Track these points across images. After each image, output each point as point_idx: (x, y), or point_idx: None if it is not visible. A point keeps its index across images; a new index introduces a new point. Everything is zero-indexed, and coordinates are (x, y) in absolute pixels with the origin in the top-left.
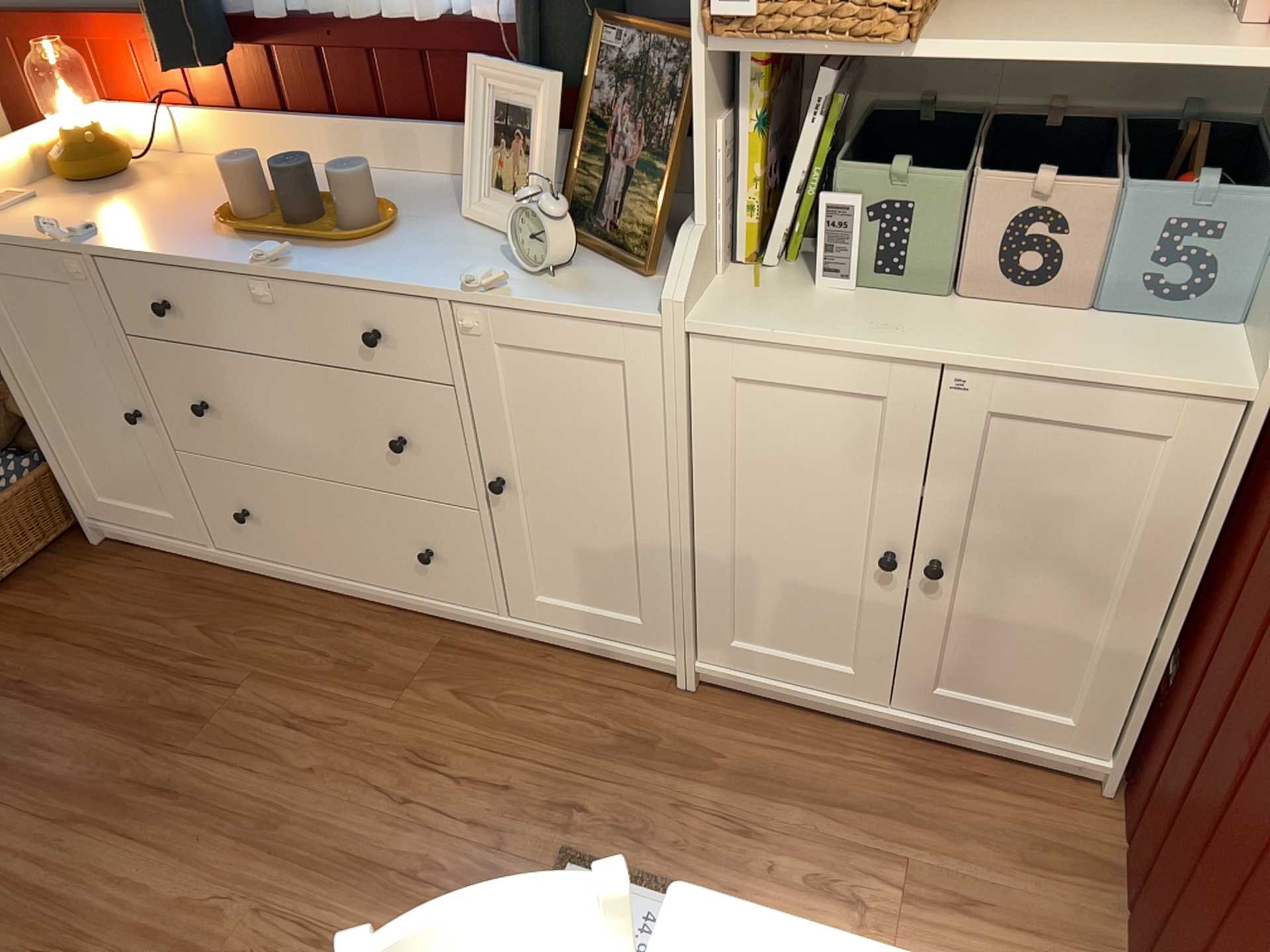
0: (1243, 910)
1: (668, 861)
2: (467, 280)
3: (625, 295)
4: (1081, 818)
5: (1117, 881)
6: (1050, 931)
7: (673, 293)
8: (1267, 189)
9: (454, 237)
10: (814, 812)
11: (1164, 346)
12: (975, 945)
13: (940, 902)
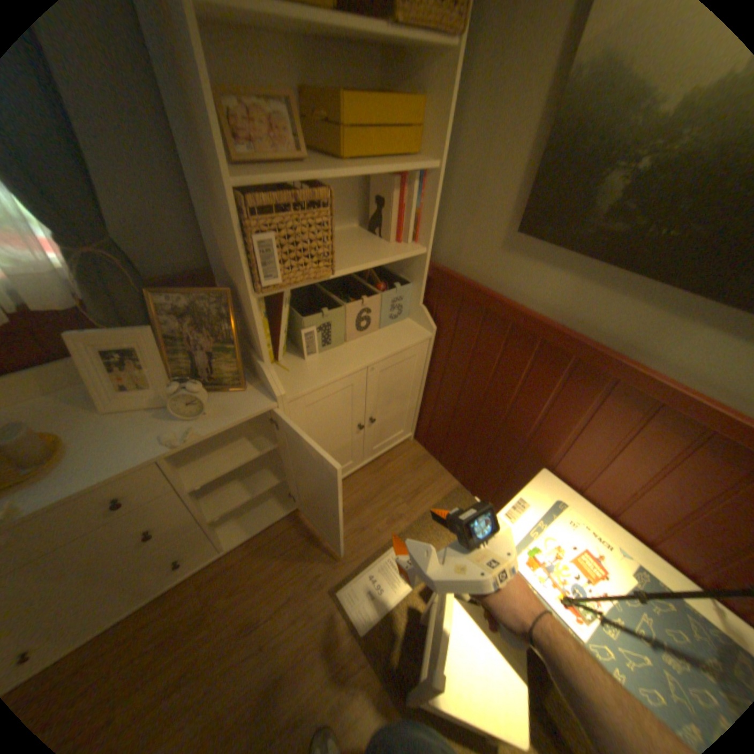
0: (503, 447)
1: (358, 562)
2: (160, 443)
3: (246, 403)
4: (414, 451)
5: (433, 459)
6: (435, 481)
7: (276, 392)
8: (406, 281)
9: (106, 427)
10: (371, 508)
11: (404, 331)
12: (429, 500)
13: (415, 498)
